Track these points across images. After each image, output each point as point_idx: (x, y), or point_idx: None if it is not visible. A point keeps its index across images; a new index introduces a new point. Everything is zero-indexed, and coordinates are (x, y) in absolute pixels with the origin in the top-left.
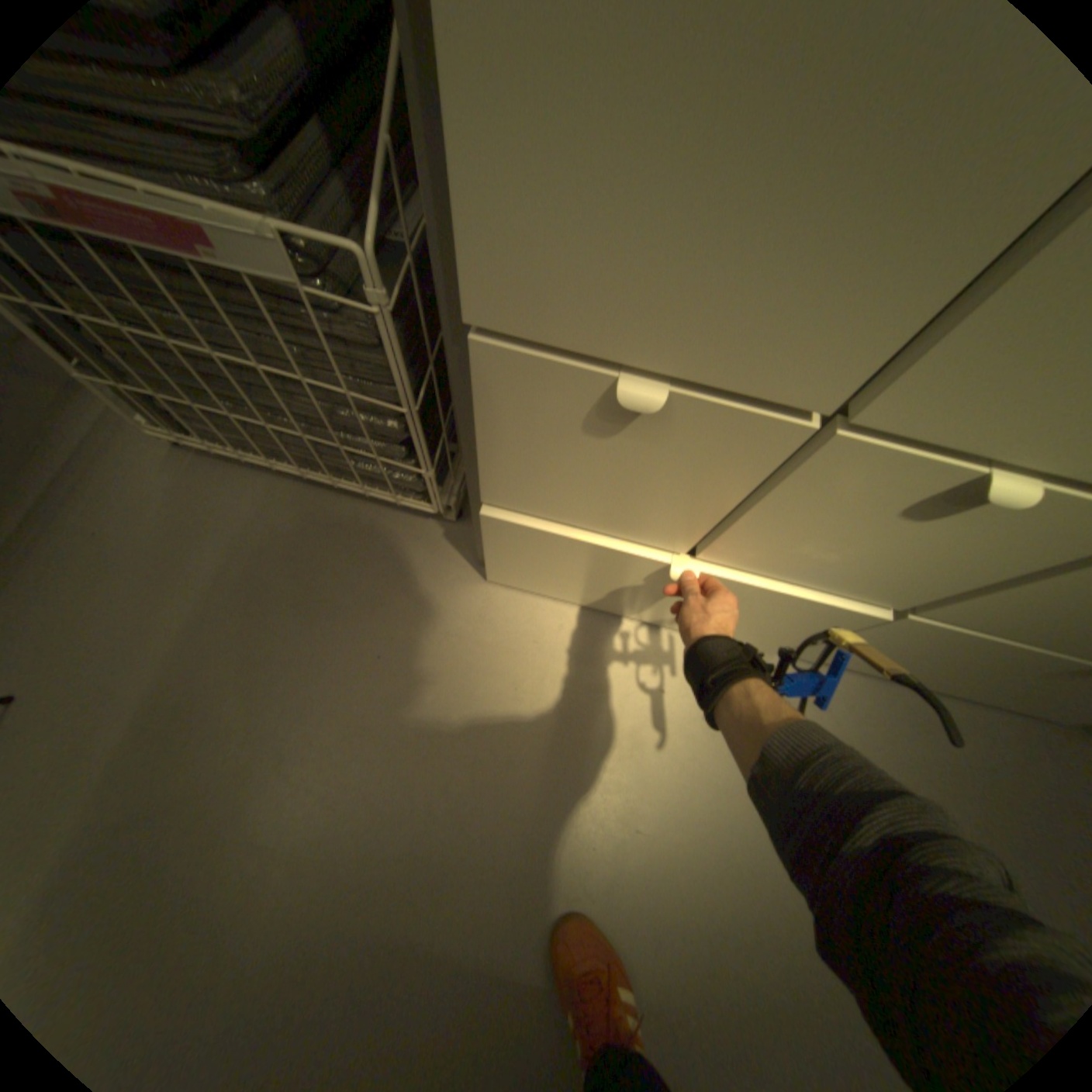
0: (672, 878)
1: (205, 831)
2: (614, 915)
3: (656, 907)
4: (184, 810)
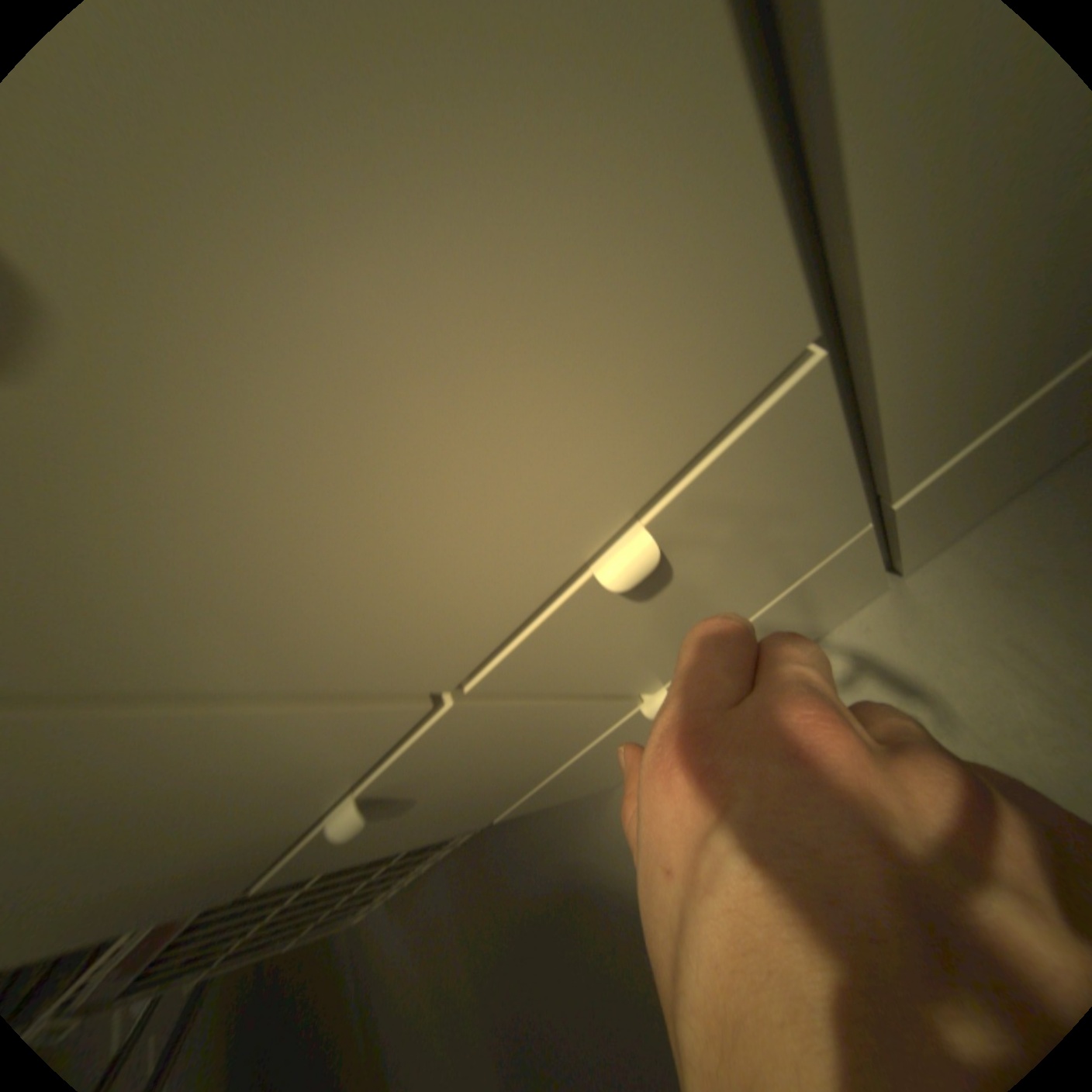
0: None
1: None
2: None
3: None
4: None
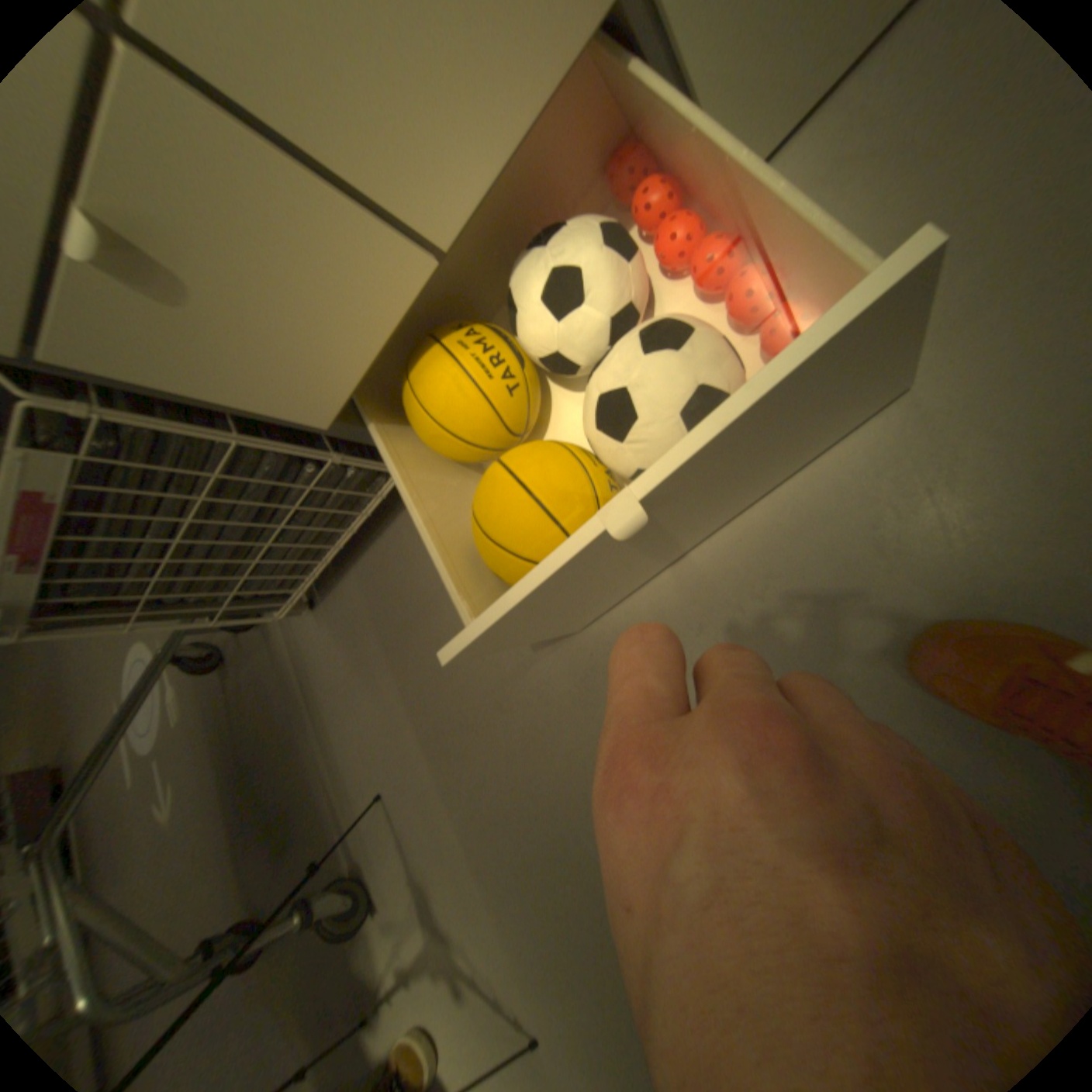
0: (843, 488)
1: (513, 779)
2: (819, 570)
3: (853, 524)
4: (494, 777)
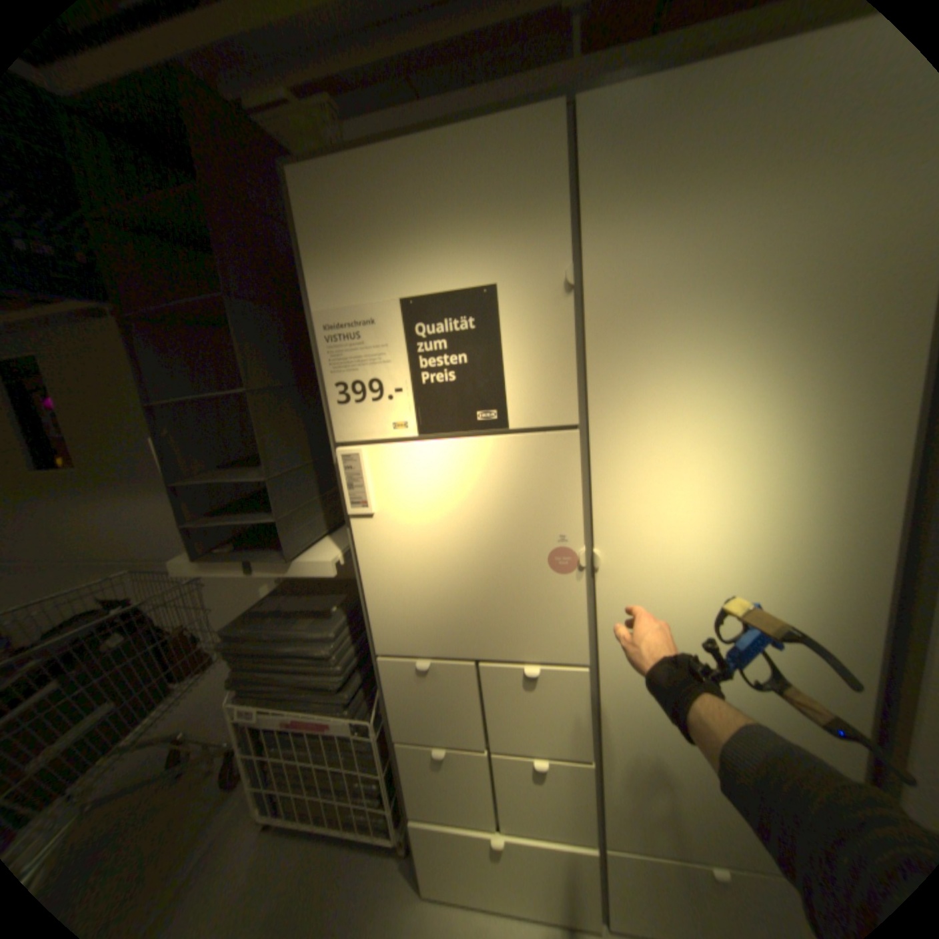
0: None
1: None
2: None
3: None
4: None
